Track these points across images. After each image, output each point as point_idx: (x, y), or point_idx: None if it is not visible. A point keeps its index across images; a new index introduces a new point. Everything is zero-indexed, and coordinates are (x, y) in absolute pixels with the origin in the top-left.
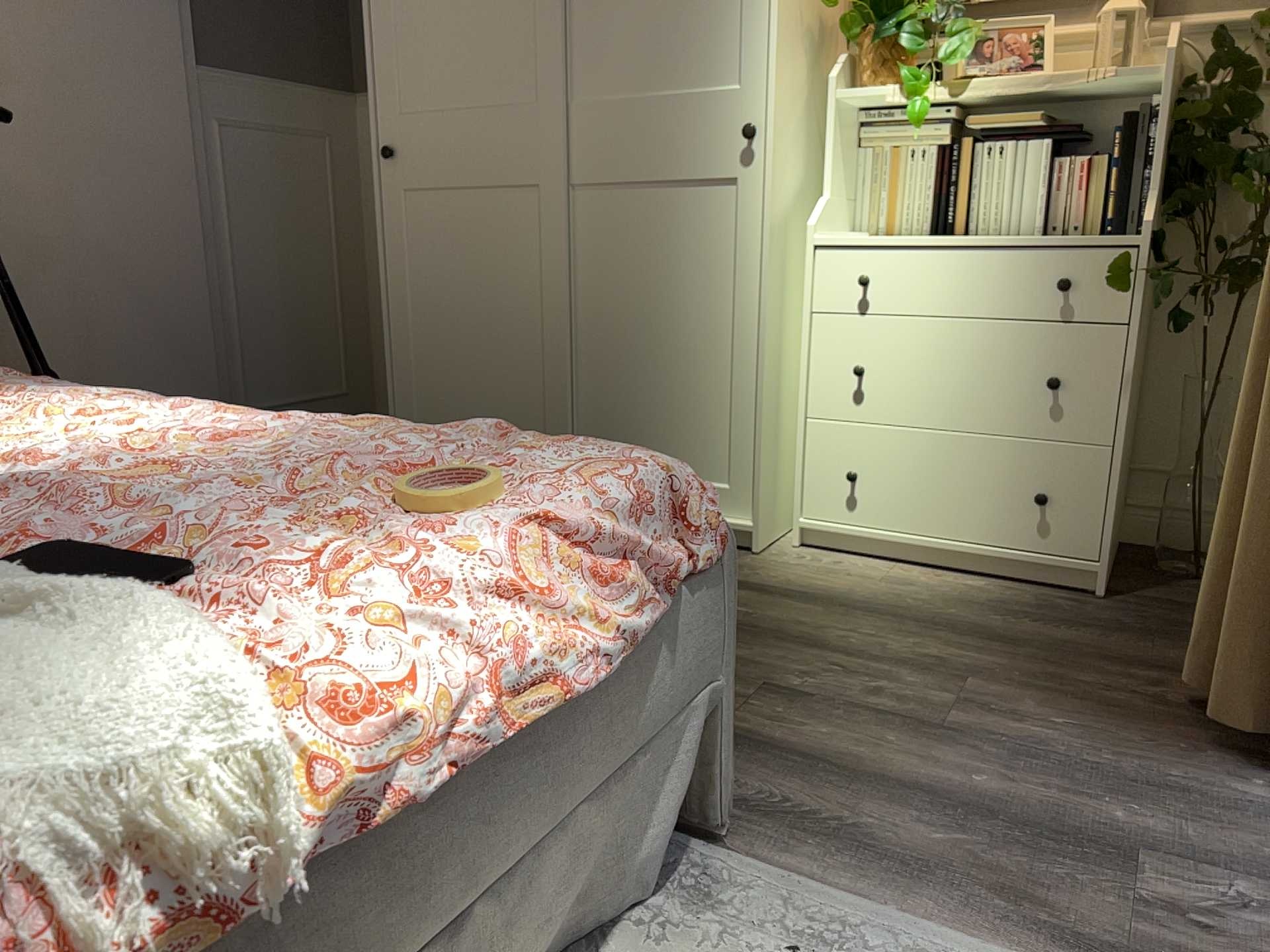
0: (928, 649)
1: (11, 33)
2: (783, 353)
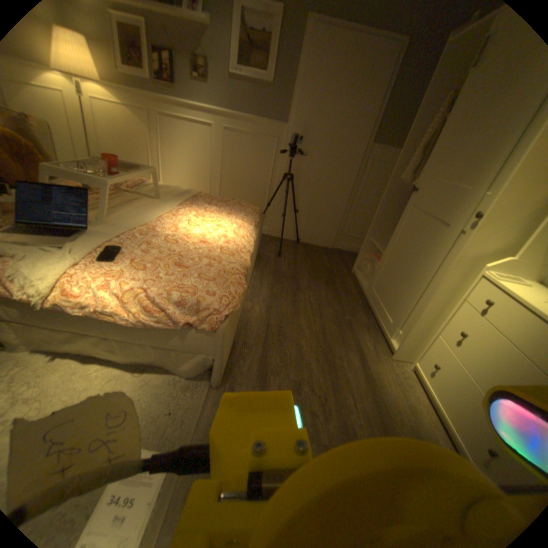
0: (364, 429)
1: (323, 130)
2: (448, 307)
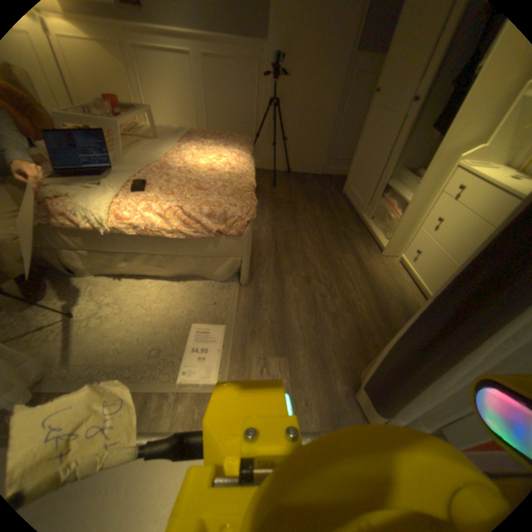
0: (363, 301)
1: (305, 43)
2: (430, 200)
